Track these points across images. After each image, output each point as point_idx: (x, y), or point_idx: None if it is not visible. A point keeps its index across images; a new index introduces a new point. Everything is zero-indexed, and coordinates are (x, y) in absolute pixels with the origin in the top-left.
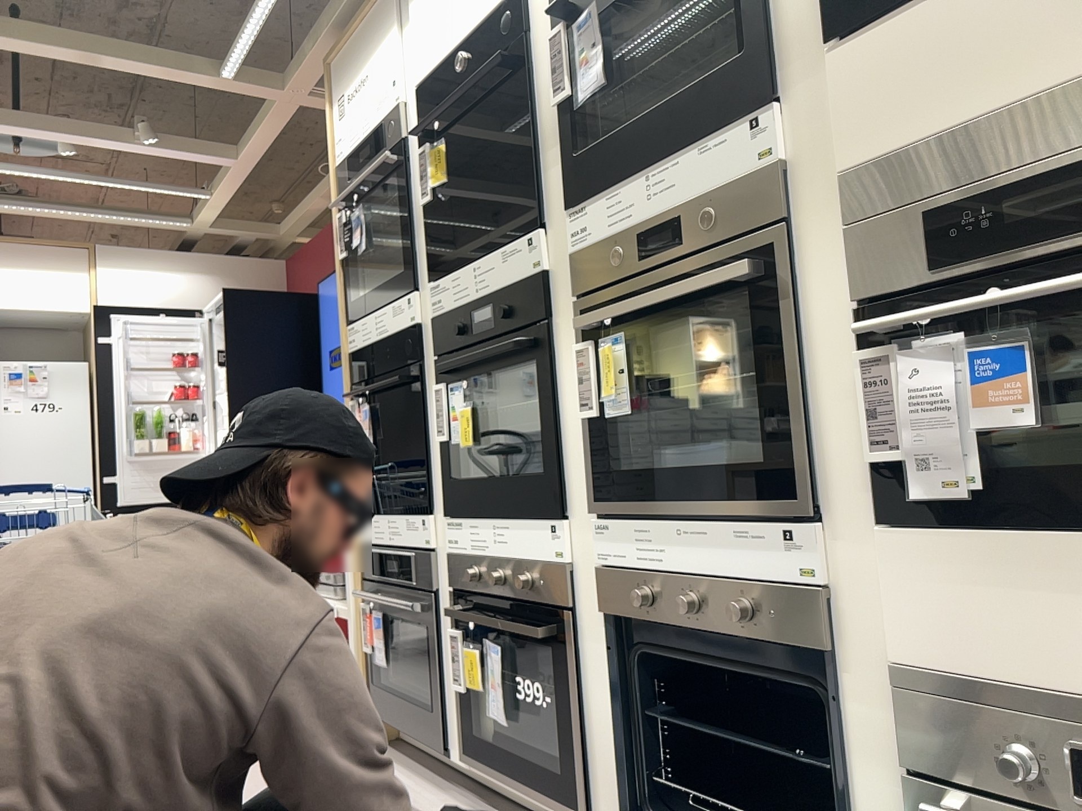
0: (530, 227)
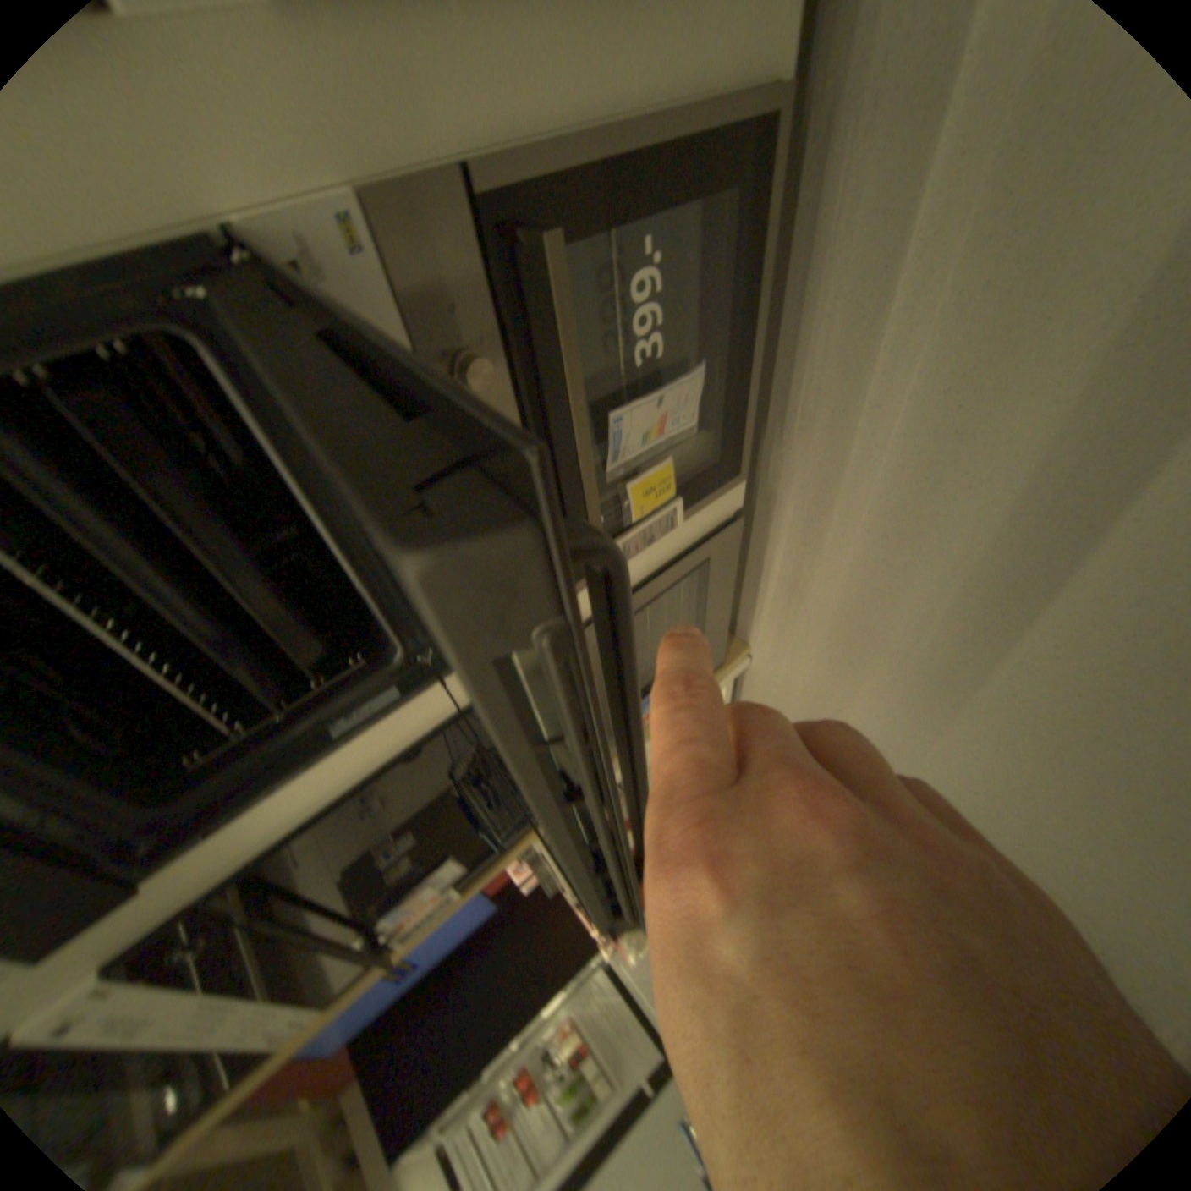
0: None
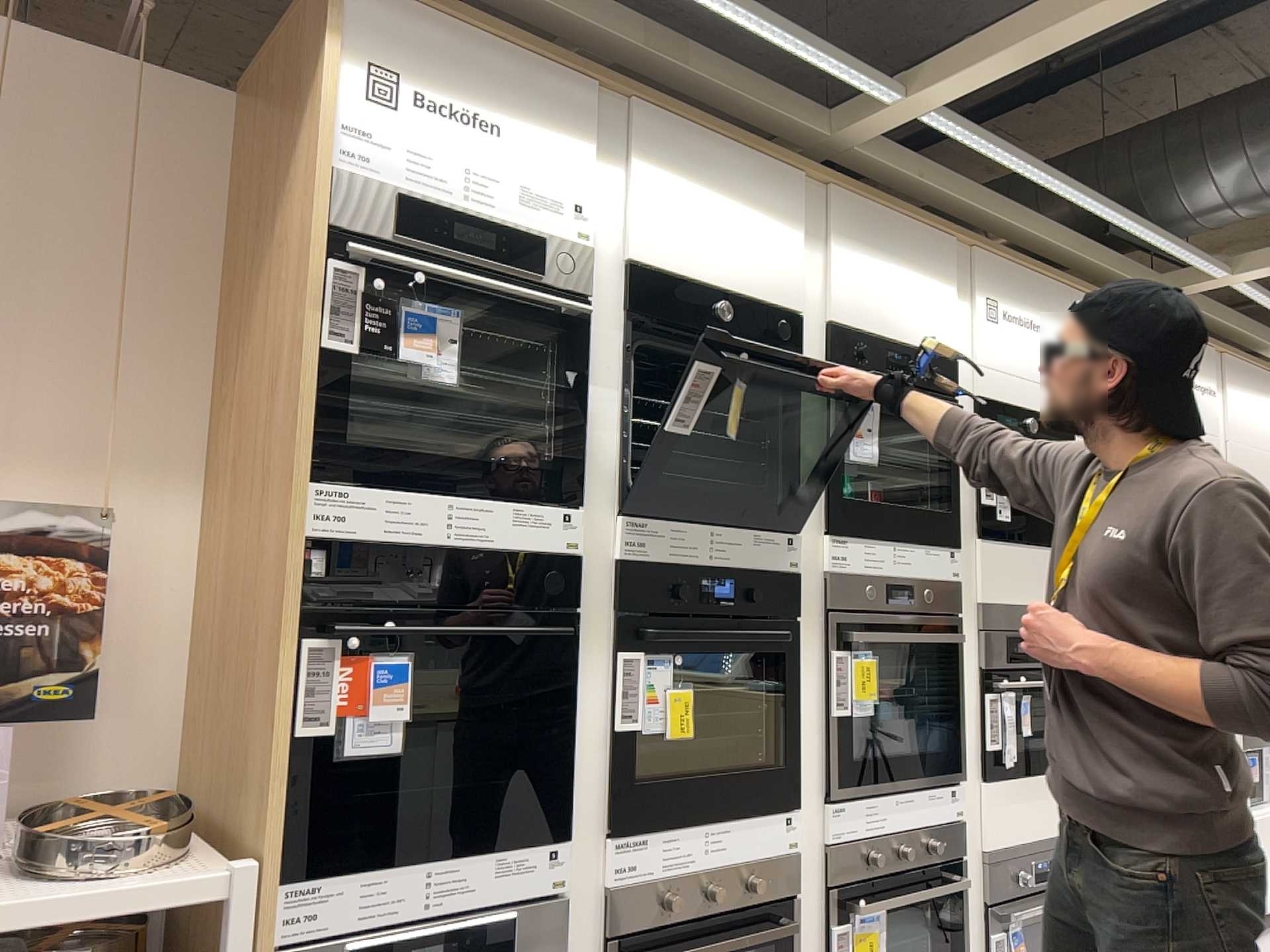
0: (778, 524)
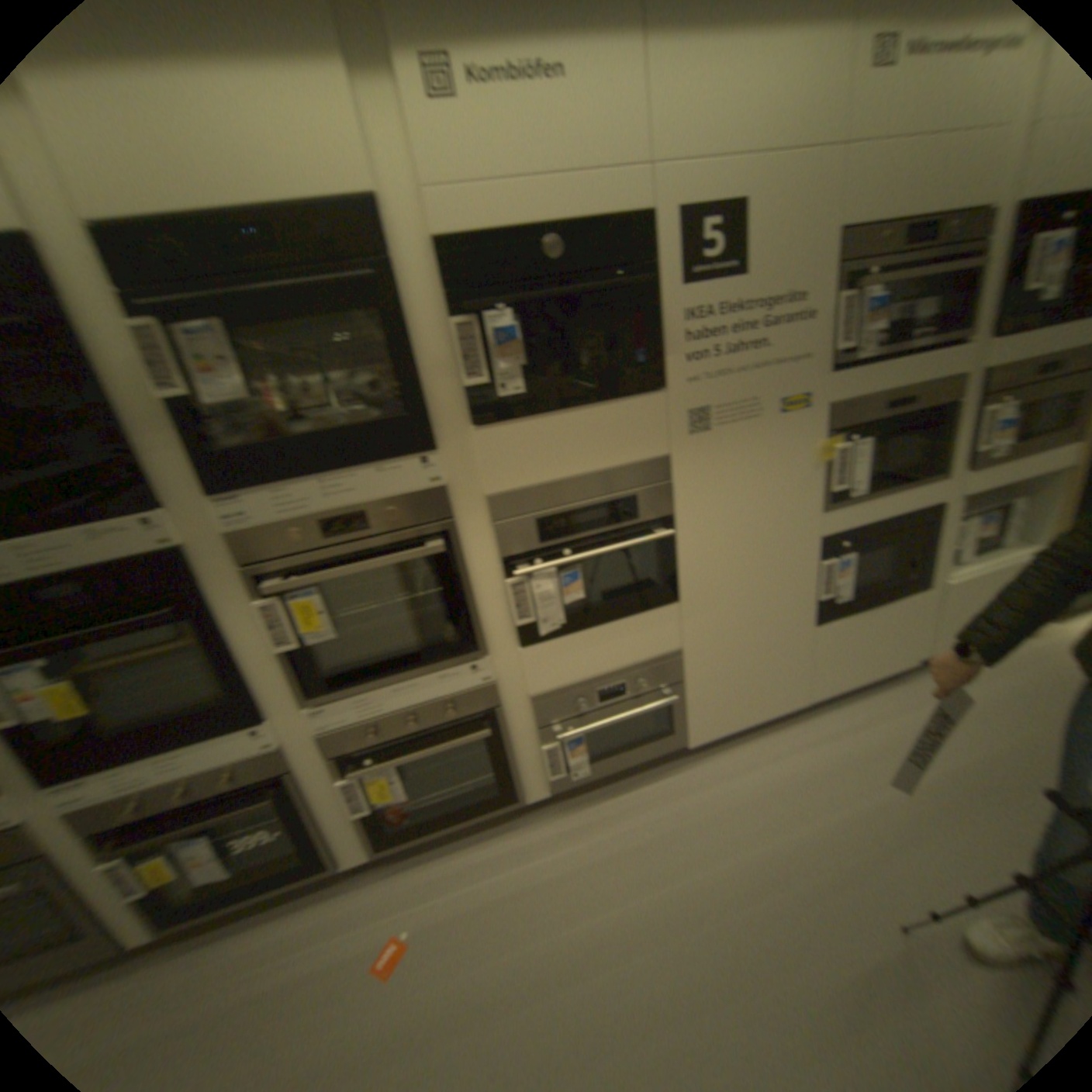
0: (129, 508)
